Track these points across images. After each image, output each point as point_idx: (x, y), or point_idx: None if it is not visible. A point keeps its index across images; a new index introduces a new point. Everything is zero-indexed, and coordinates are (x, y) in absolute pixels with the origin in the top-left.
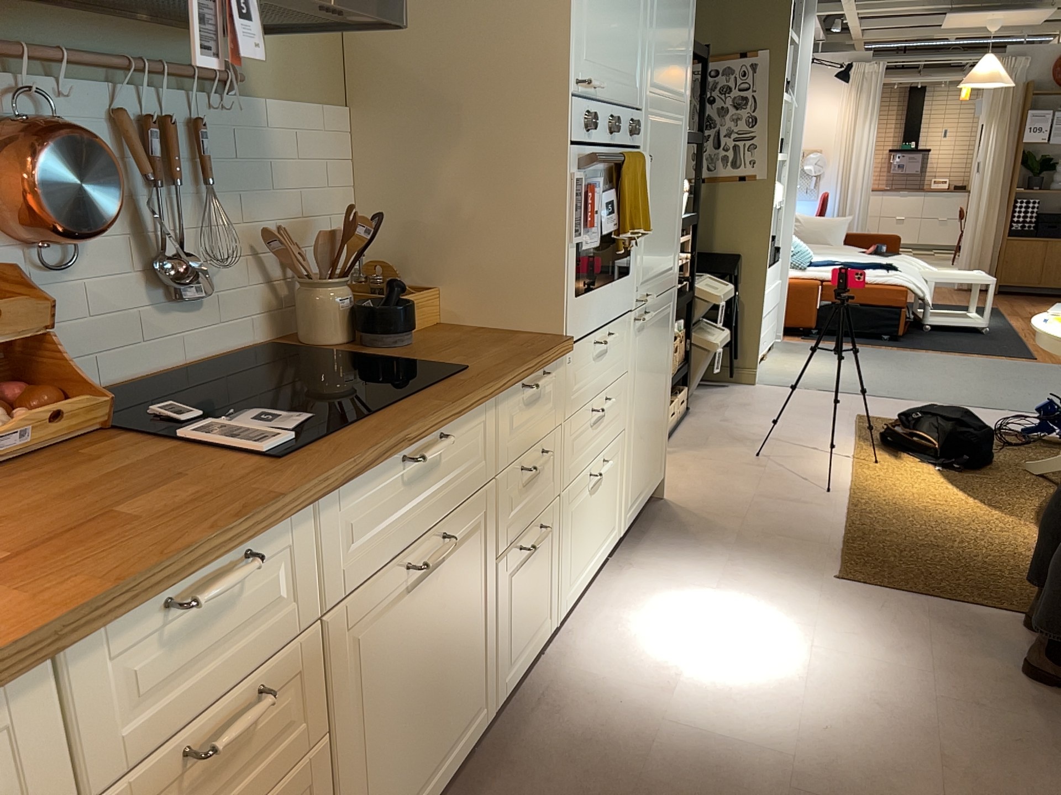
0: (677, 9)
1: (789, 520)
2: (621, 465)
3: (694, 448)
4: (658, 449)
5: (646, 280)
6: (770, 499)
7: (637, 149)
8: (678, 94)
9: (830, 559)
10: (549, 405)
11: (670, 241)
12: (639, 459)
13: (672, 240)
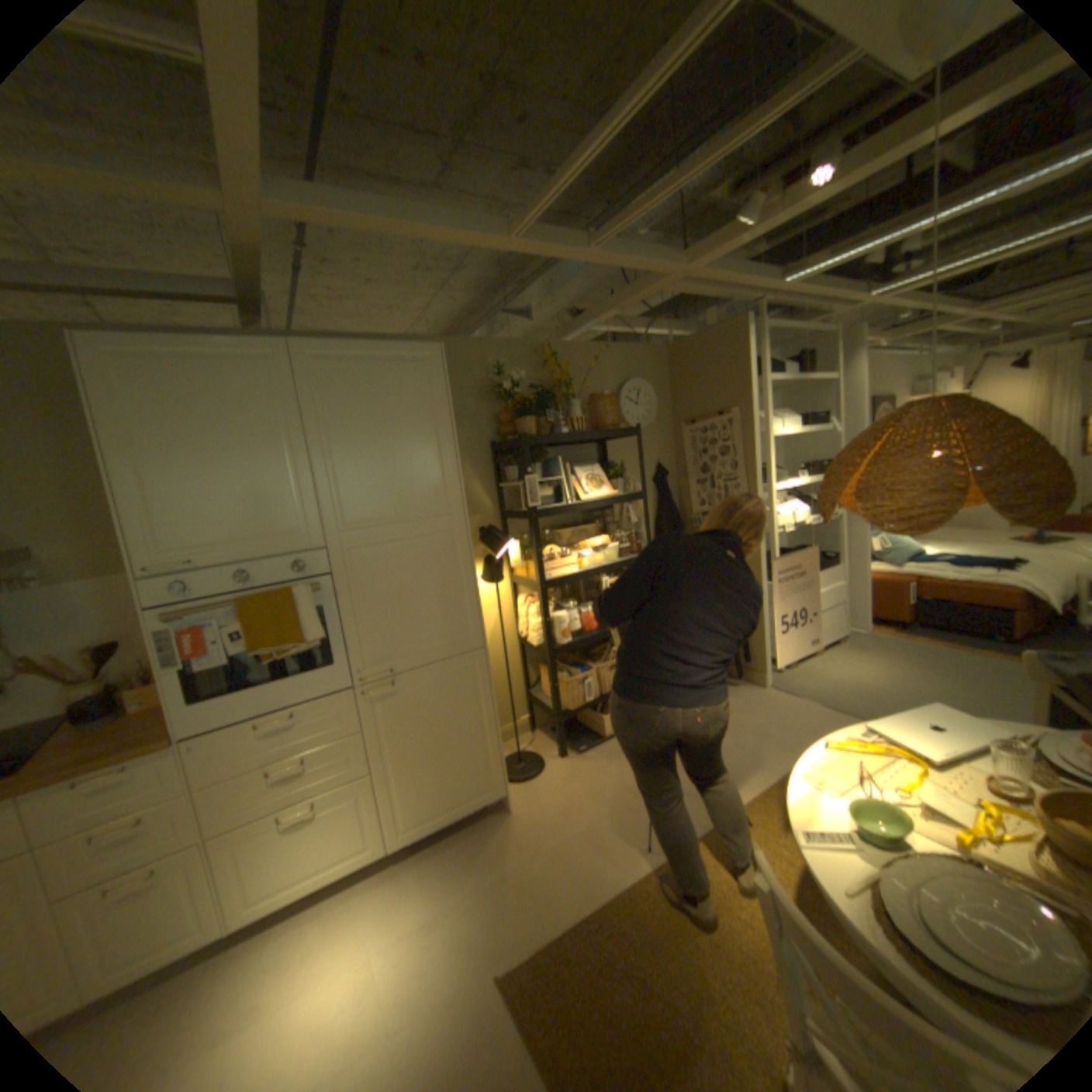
0: (394, 456)
1: (562, 881)
2: (366, 803)
3: (607, 761)
4: (475, 778)
5: (379, 661)
6: (585, 845)
7: (322, 575)
8: (426, 512)
9: (526, 952)
10: (147, 787)
11: (443, 621)
12: (415, 793)
13: (449, 619)
